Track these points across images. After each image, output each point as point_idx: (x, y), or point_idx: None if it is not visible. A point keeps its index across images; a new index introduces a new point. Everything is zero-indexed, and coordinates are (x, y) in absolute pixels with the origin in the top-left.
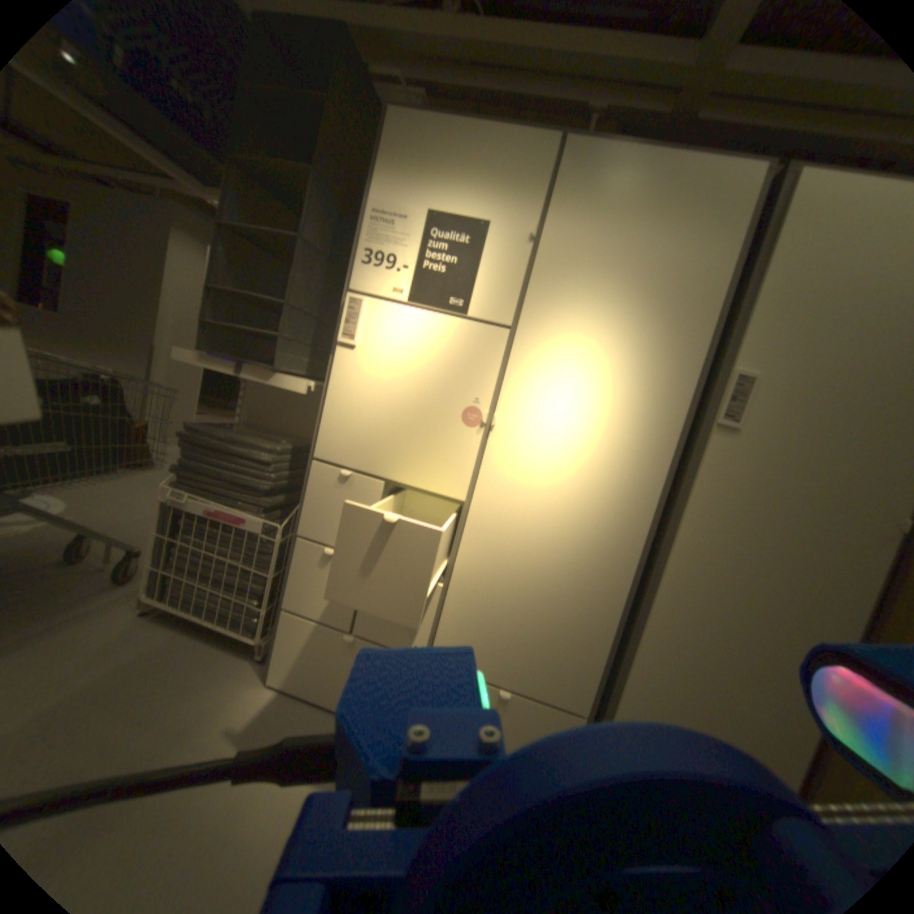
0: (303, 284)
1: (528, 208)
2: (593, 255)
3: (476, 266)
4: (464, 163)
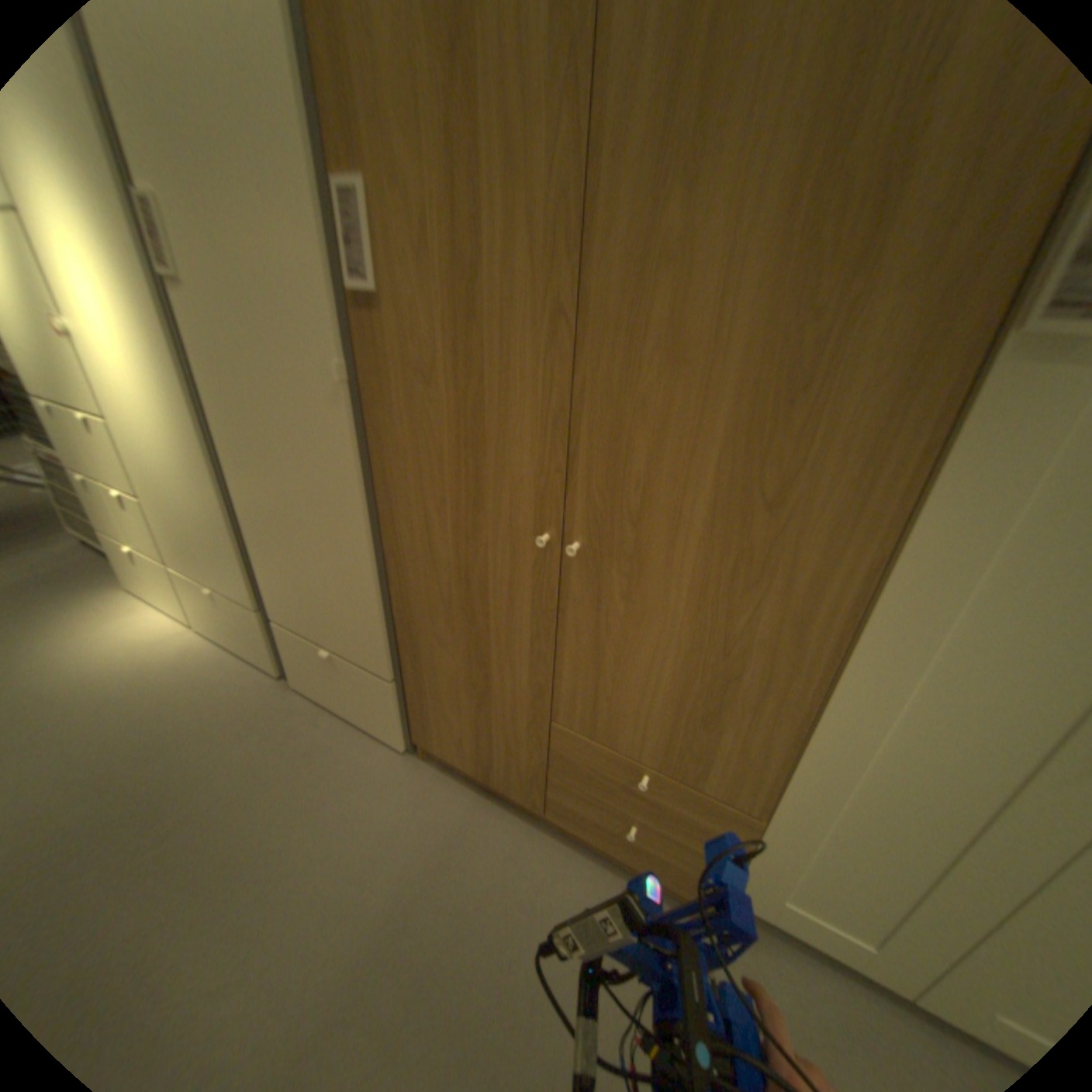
0: None
1: None
2: None
3: None
4: None
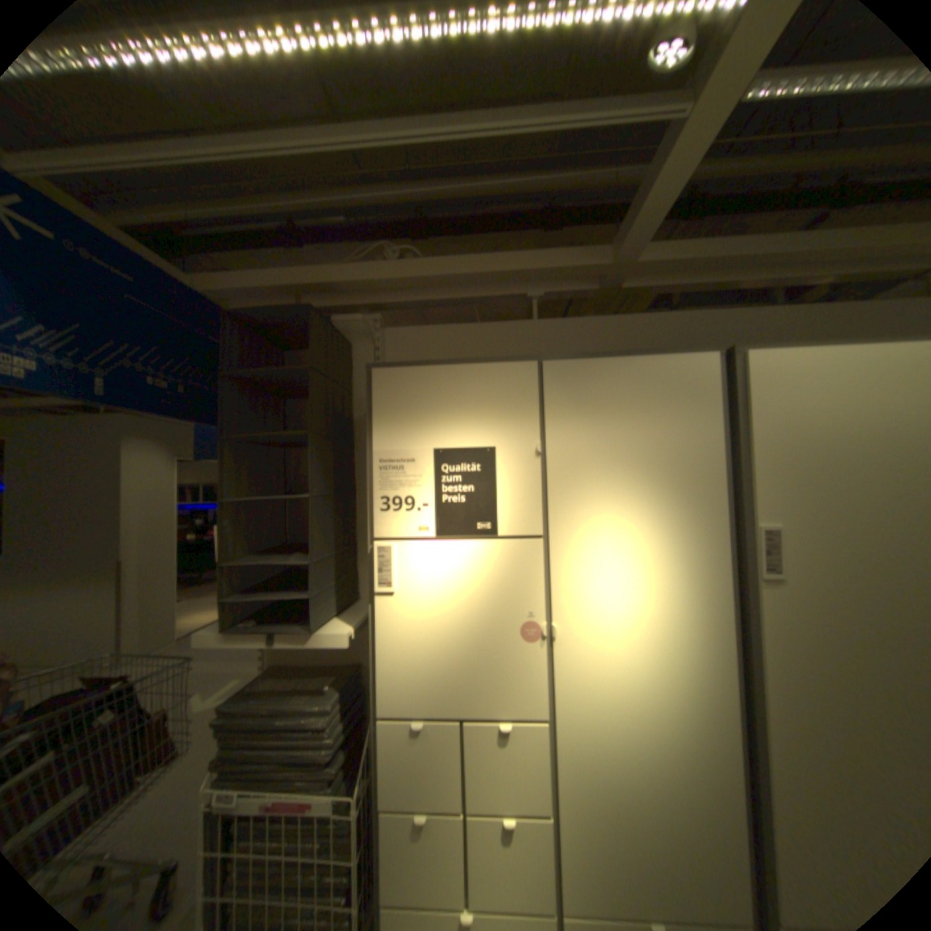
0: (320, 531)
1: (527, 427)
2: (599, 454)
3: (494, 487)
4: (458, 400)
